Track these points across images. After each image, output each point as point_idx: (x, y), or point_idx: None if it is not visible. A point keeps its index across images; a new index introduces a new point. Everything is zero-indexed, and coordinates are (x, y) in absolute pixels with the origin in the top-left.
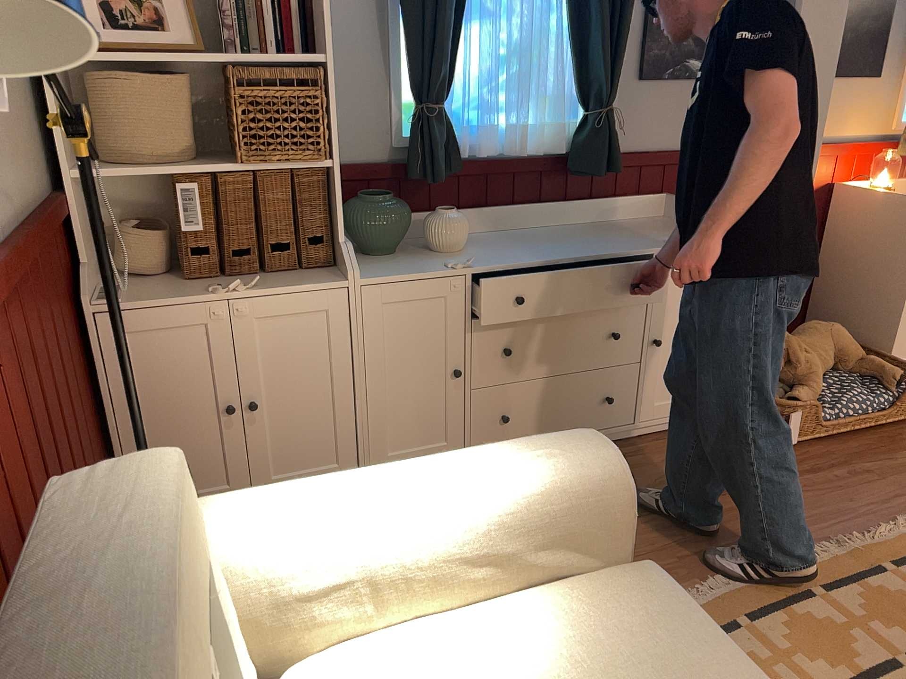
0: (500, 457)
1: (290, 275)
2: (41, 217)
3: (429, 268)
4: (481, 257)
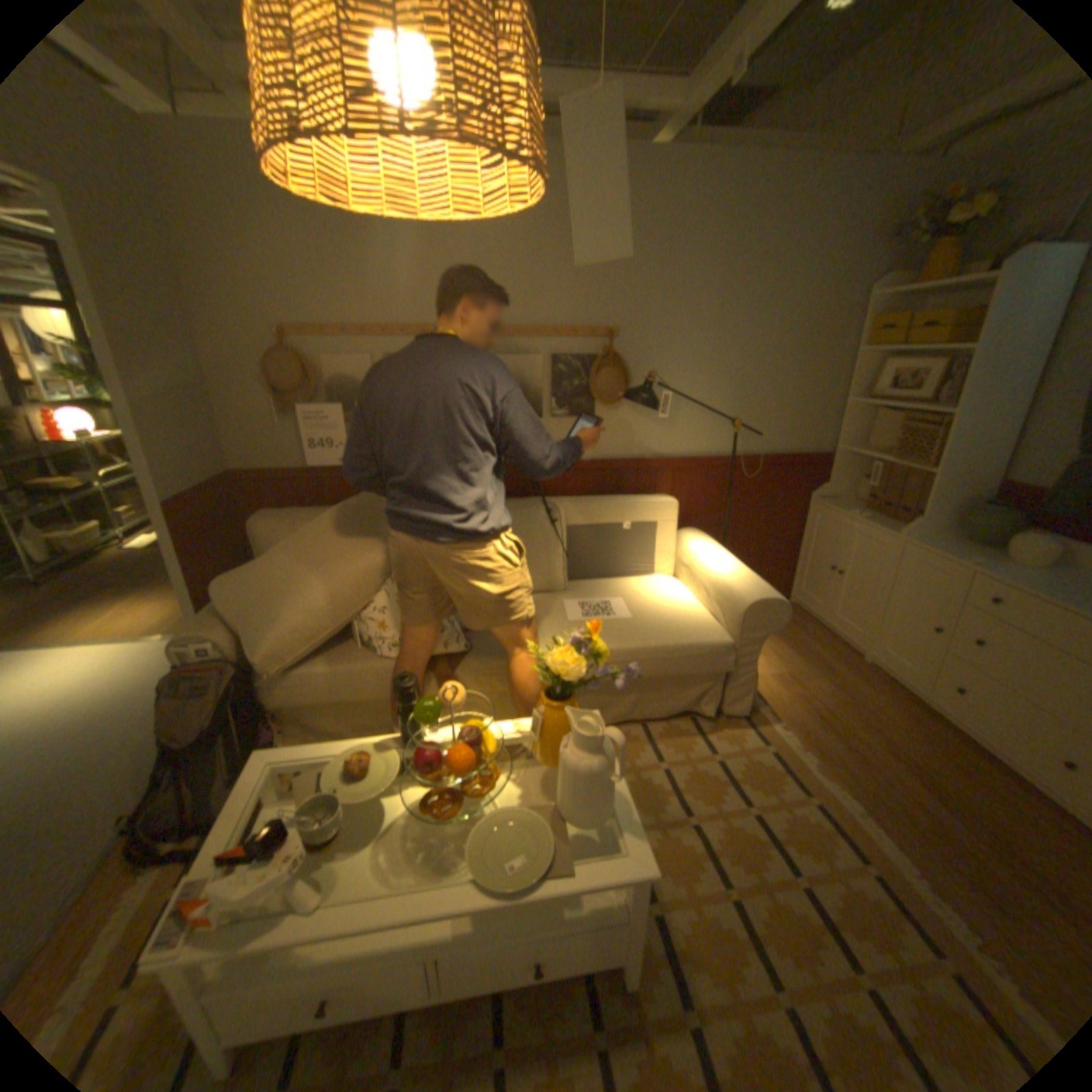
0: (745, 576)
1: (899, 524)
2: (788, 455)
3: (958, 555)
4: (1016, 573)
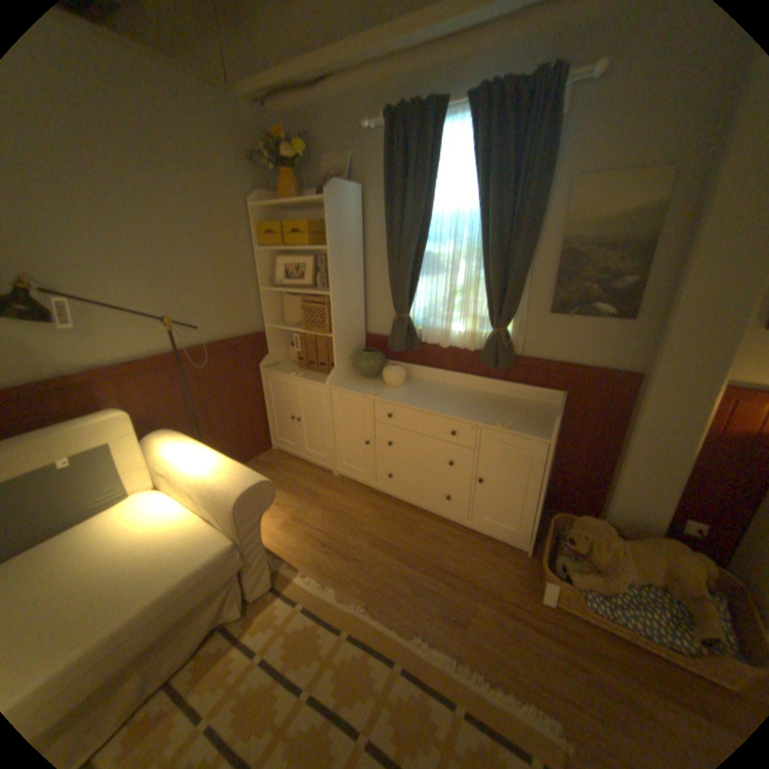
0: (224, 469)
1: (323, 376)
2: (230, 340)
3: (362, 390)
4: (392, 394)
